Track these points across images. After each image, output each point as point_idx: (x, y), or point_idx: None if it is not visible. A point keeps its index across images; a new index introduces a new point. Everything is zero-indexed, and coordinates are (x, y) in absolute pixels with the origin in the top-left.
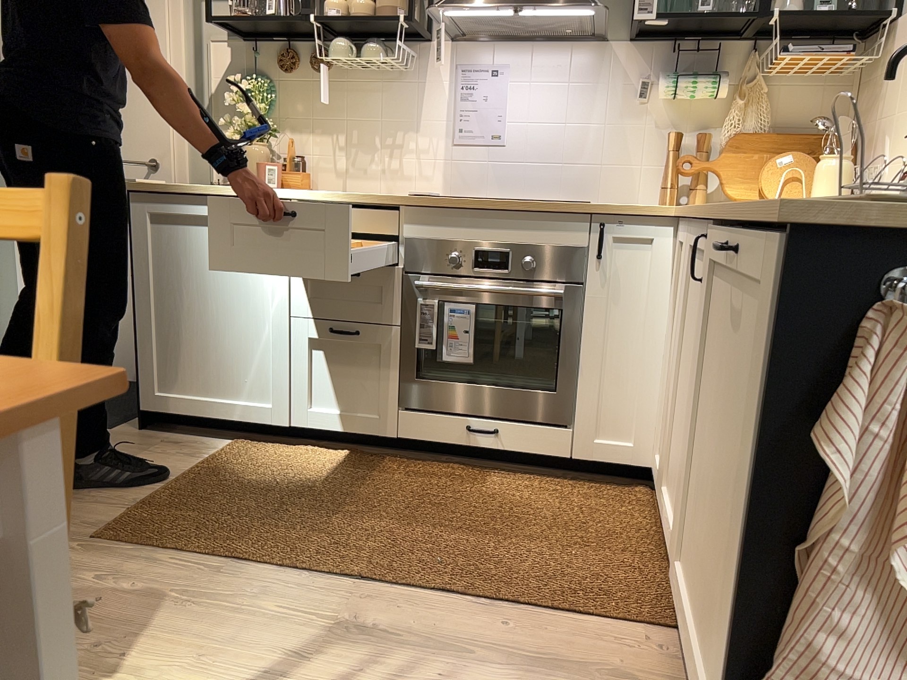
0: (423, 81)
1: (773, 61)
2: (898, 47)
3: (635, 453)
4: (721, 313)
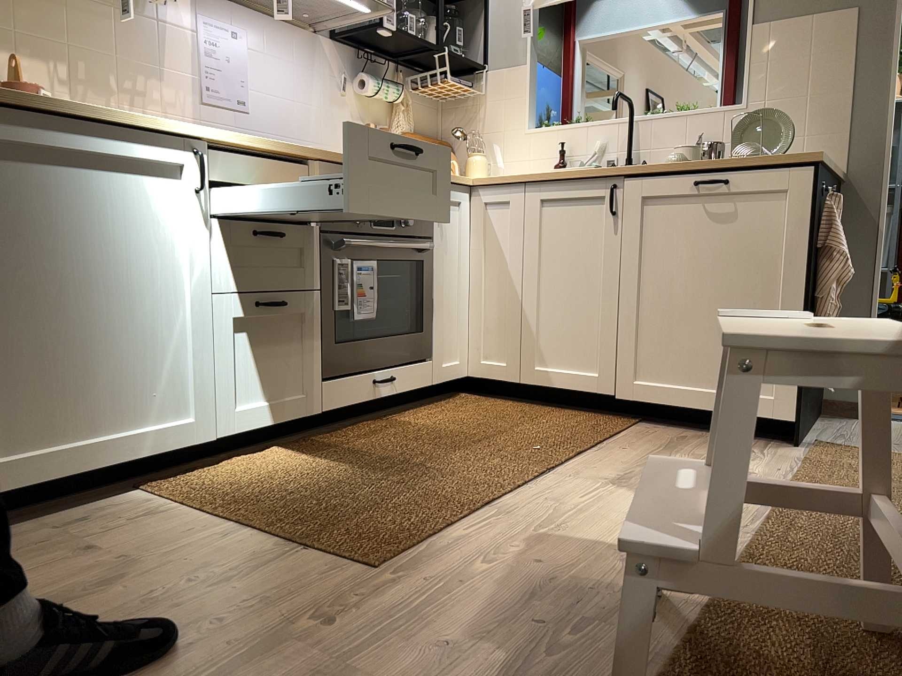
0: (166, 22)
1: (433, 81)
2: (499, 88)
3: (462, 366)
4: (677, 217)
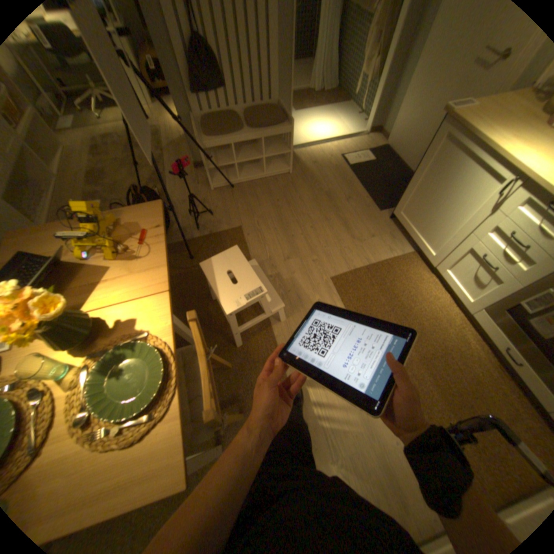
0: None
1: None
2: None
3: None
4: None
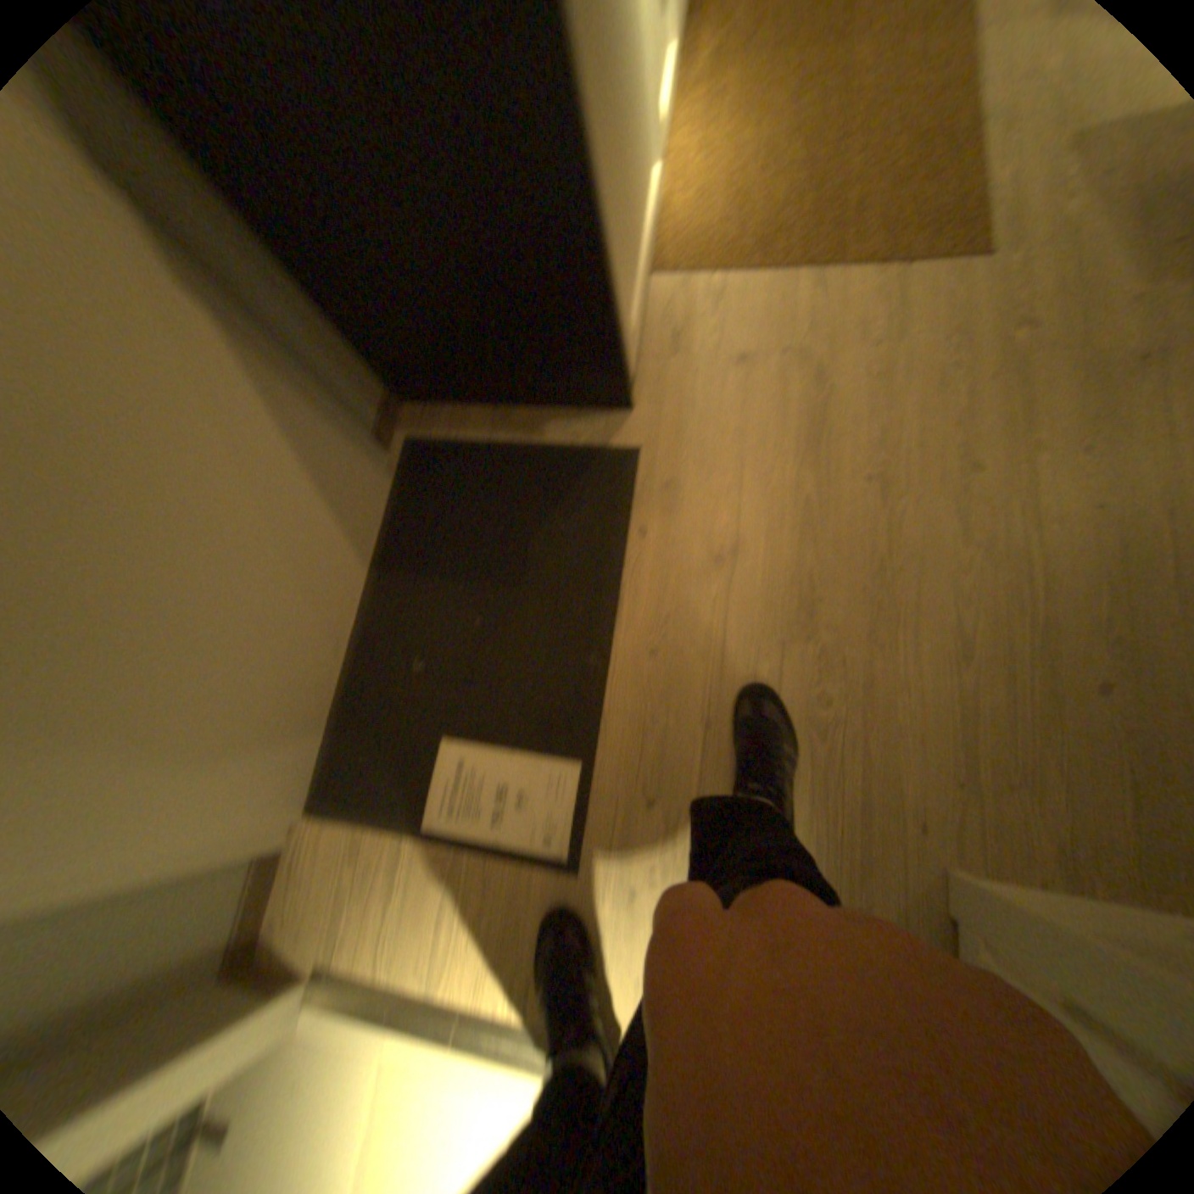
0: None
1: None
2: None
3: None
4: None
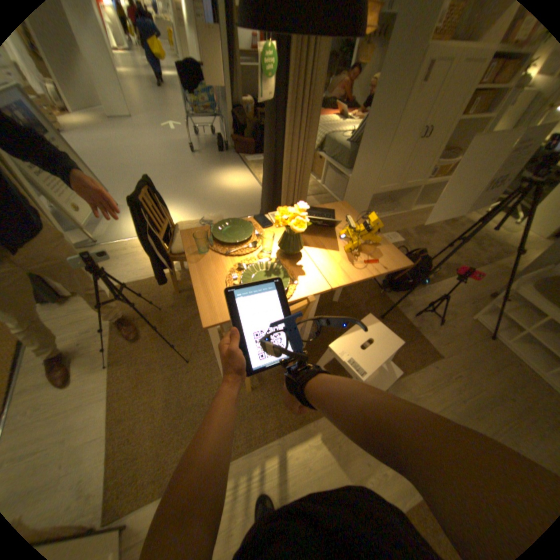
0: None
1: None
2: None
3: None
4: None
